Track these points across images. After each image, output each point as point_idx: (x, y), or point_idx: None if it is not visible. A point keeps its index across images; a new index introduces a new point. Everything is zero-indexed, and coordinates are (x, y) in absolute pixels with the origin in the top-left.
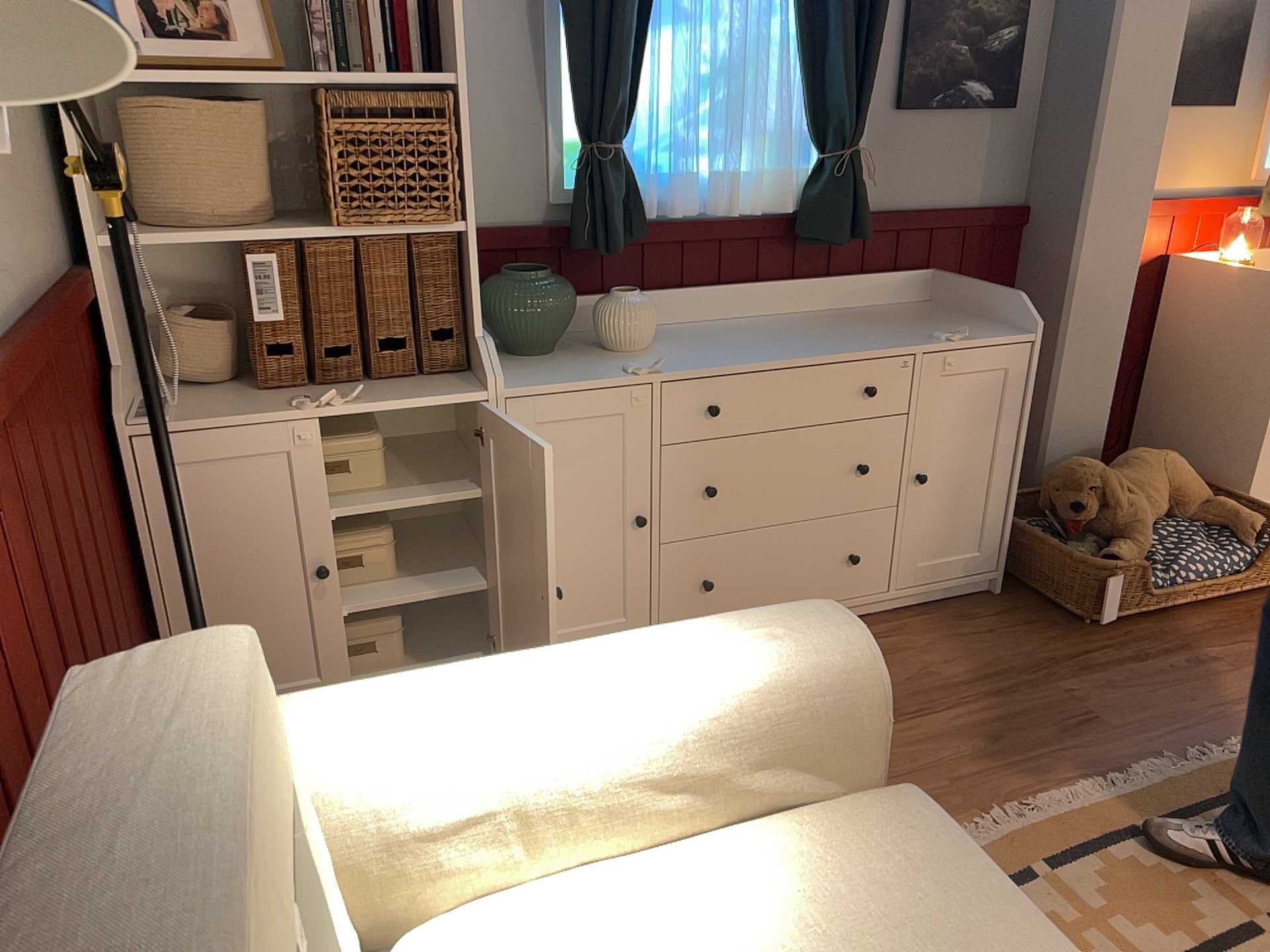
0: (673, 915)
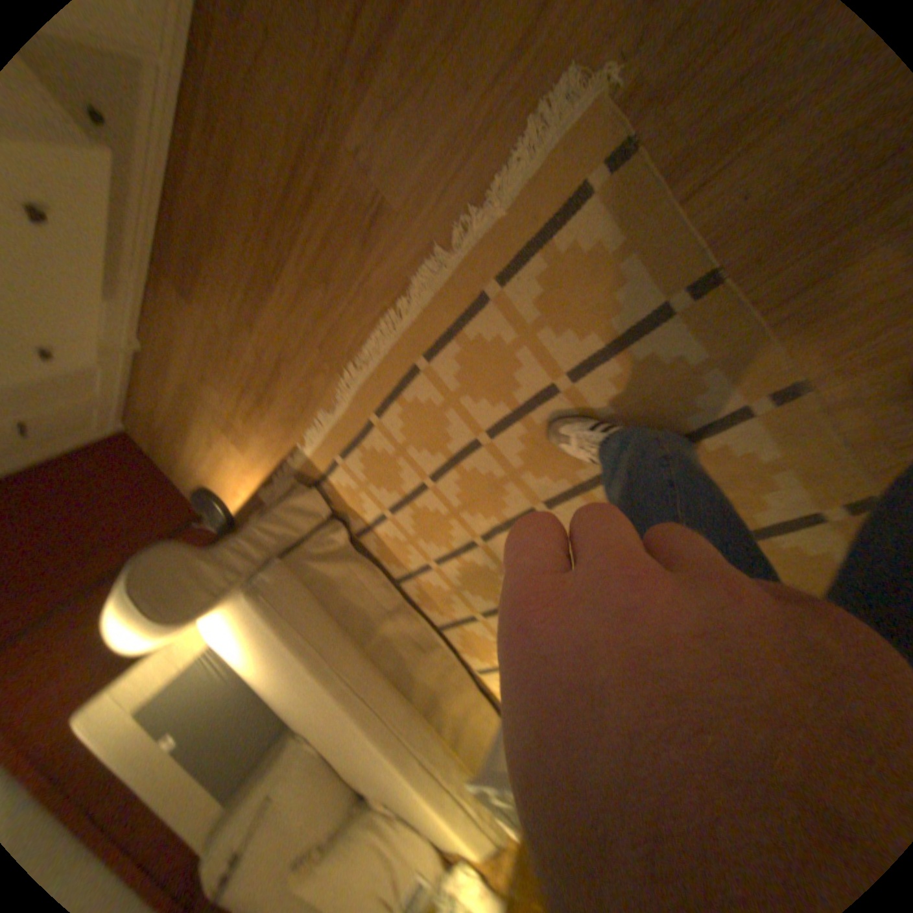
0: (223, 635)
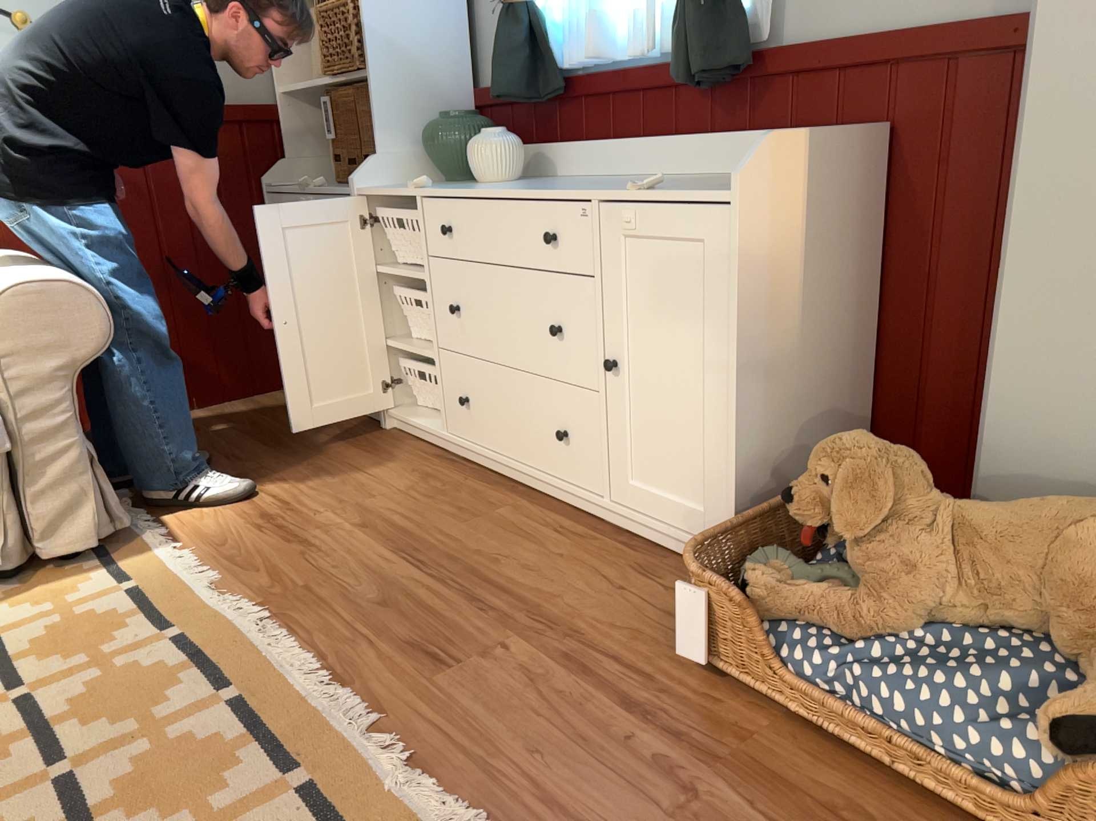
0: None
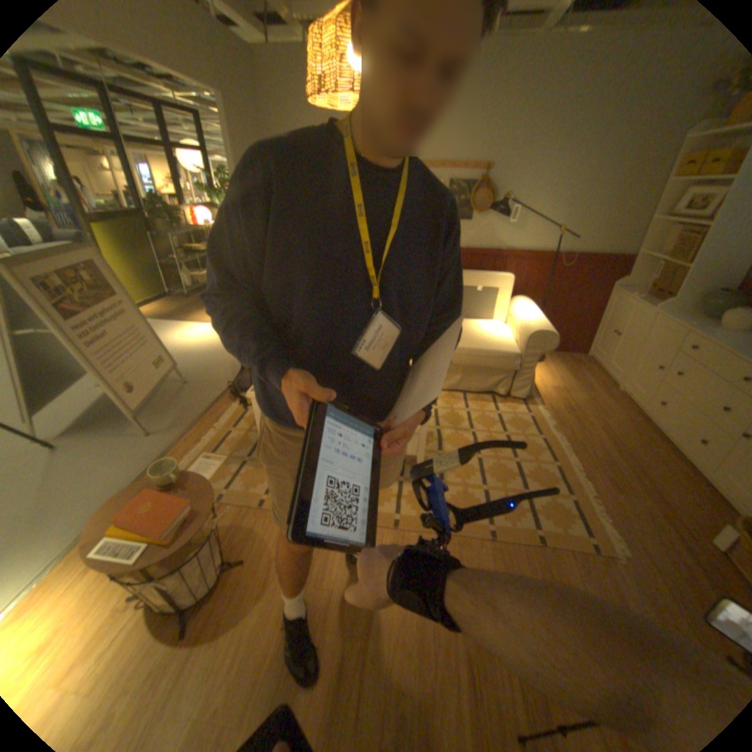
0: (498, 333)
